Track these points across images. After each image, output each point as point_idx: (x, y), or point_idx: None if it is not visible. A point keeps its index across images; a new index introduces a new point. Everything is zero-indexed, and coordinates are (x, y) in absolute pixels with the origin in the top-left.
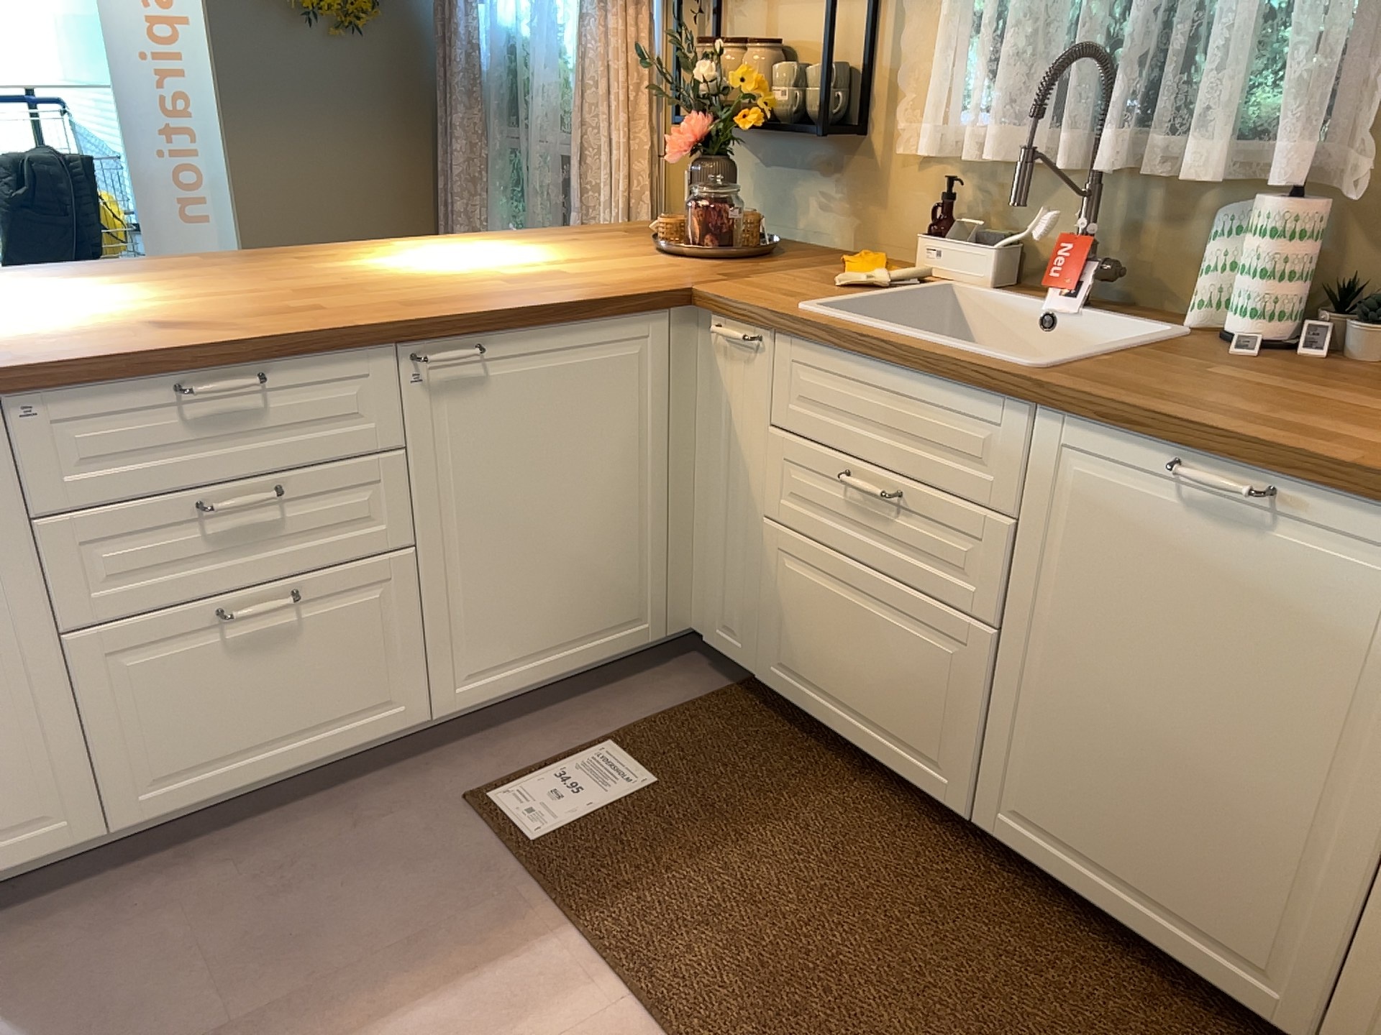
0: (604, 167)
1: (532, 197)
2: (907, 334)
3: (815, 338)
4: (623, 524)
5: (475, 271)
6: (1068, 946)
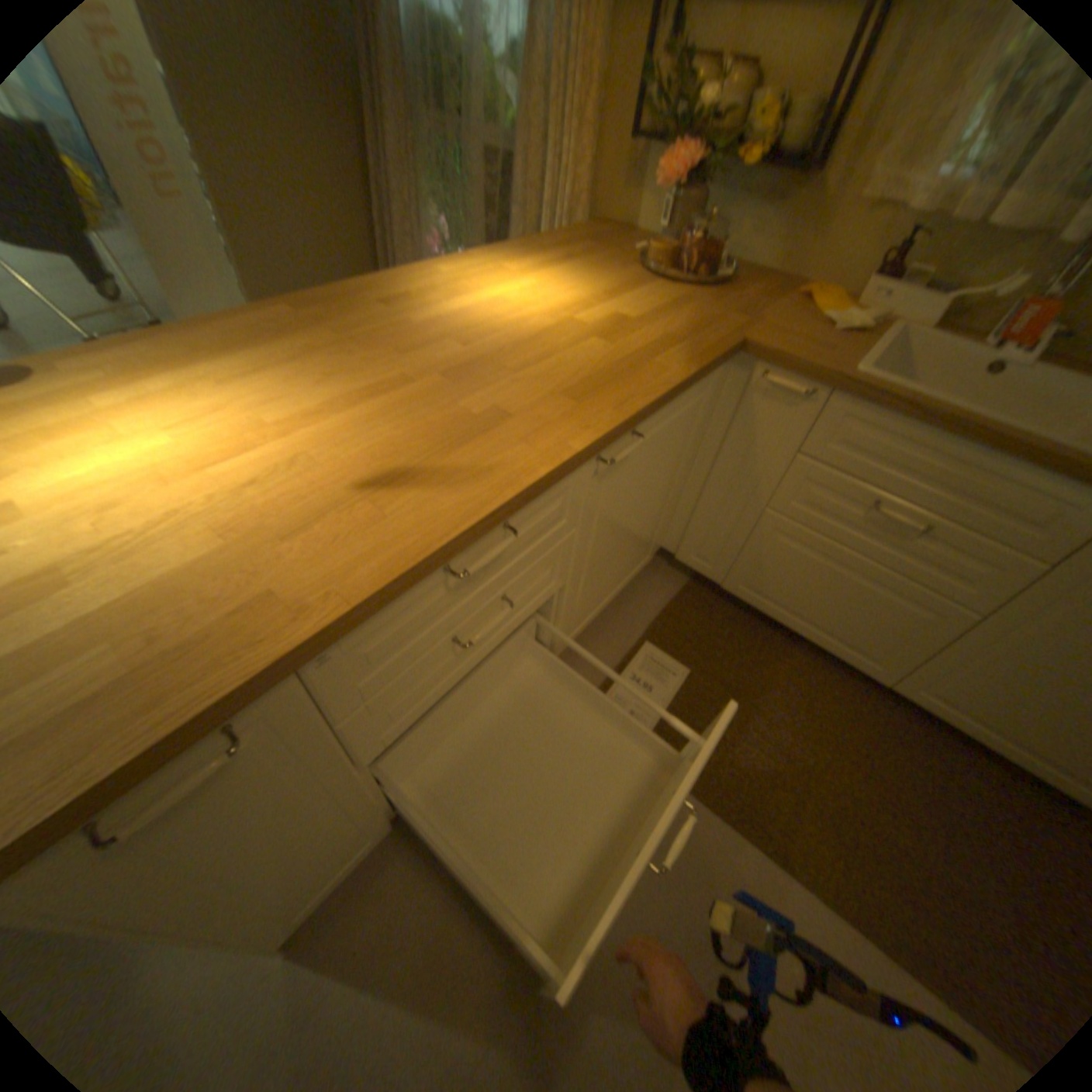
0: (549, 167)
1: (463, 182)
2: (993, 415)
3: (892, 407)
4: (659, 510)
5: (556, 317)
6: (954, 756)
